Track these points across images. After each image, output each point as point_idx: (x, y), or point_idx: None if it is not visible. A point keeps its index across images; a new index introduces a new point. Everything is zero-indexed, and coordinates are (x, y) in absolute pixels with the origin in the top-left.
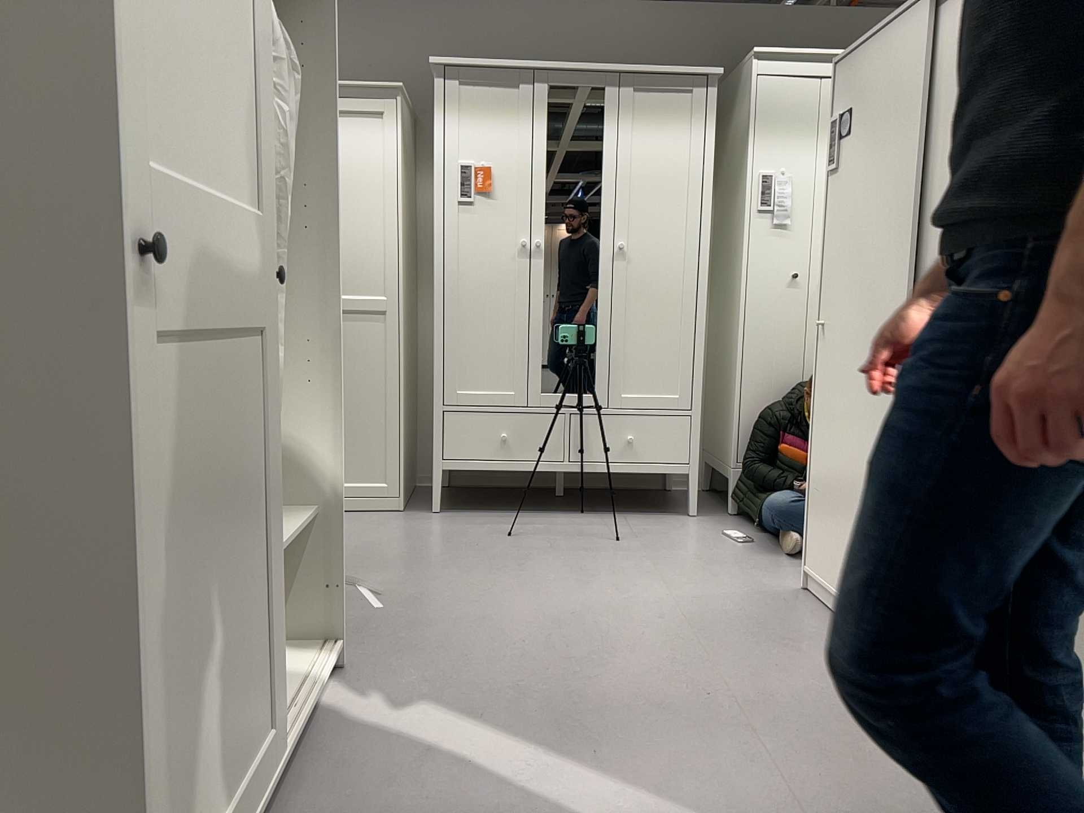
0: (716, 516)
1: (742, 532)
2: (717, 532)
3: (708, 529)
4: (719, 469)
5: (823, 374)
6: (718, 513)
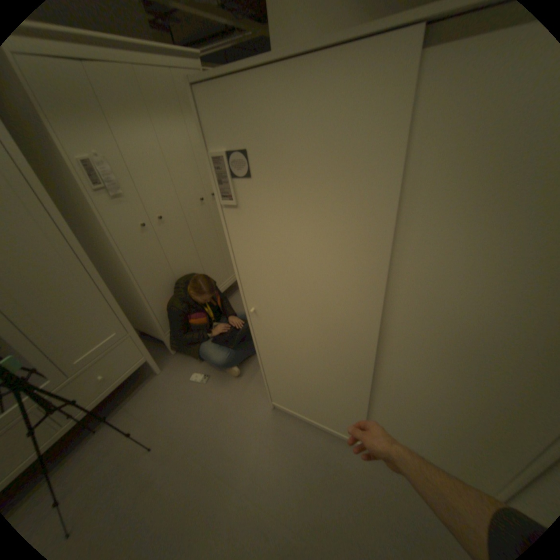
0: (166, 362)
1: (192, 370)
2: (183, 382)
3: (174, 382)
4: (146, 334)
5: (259, 334)
6: (164, 358)
